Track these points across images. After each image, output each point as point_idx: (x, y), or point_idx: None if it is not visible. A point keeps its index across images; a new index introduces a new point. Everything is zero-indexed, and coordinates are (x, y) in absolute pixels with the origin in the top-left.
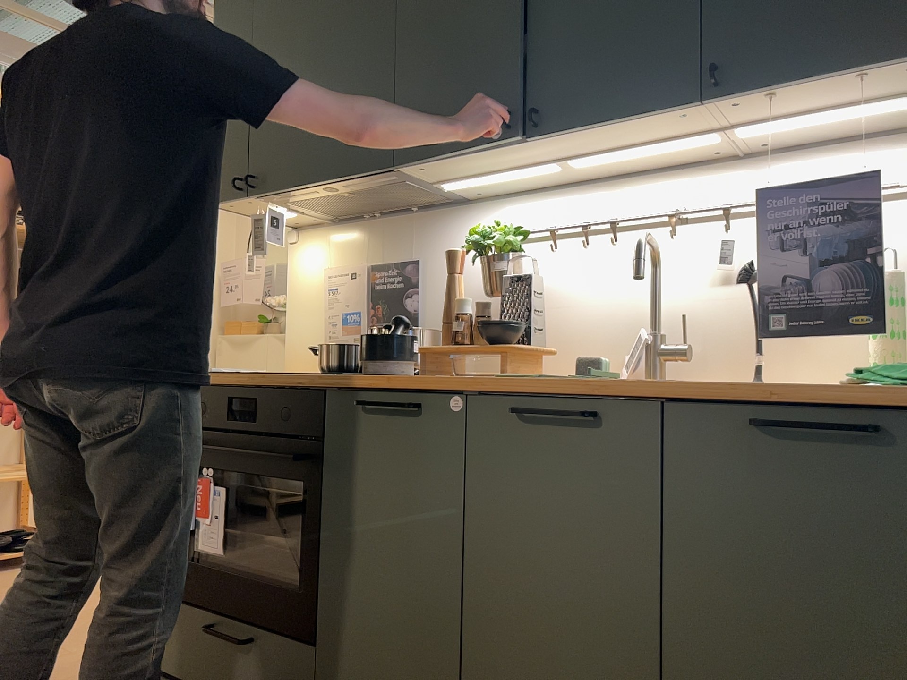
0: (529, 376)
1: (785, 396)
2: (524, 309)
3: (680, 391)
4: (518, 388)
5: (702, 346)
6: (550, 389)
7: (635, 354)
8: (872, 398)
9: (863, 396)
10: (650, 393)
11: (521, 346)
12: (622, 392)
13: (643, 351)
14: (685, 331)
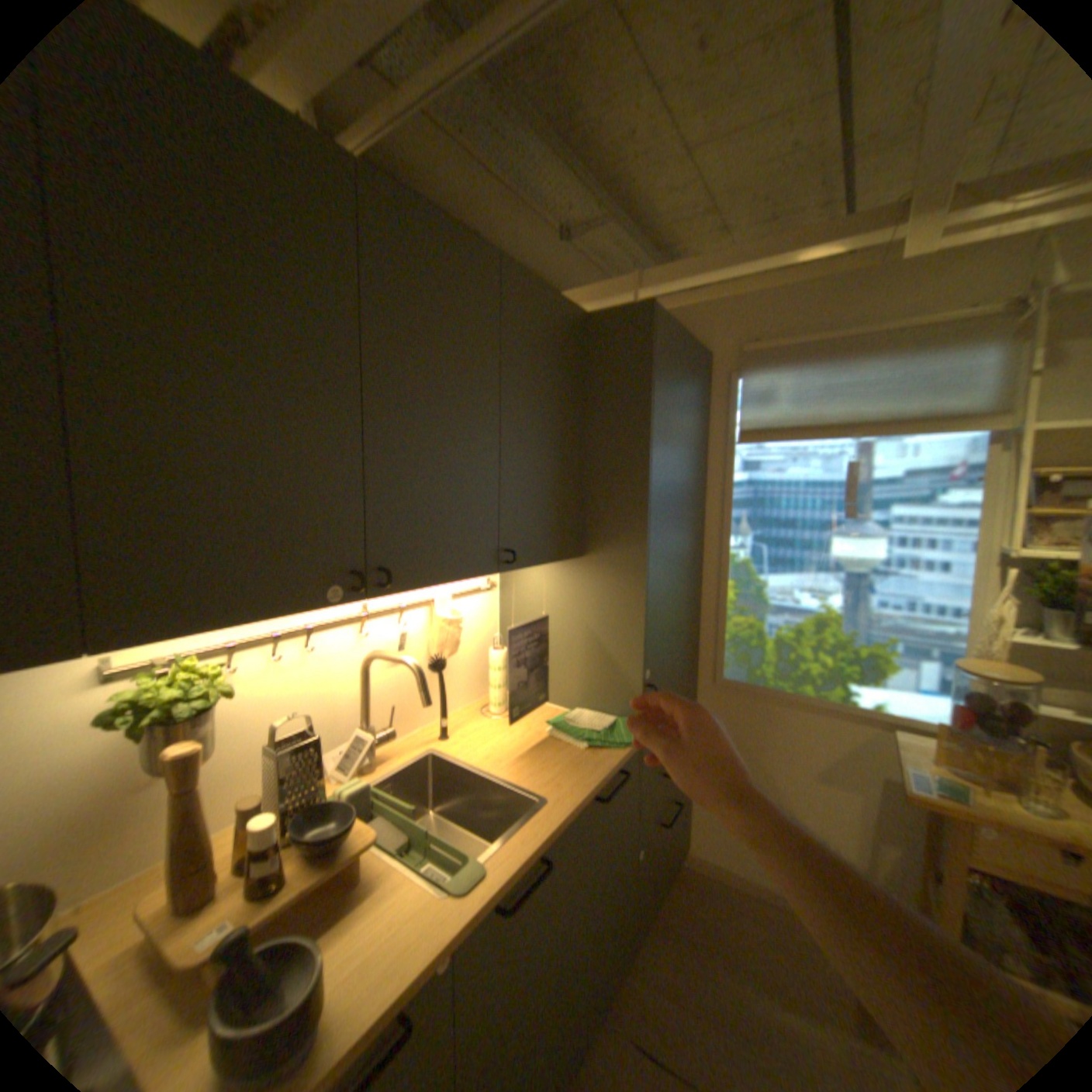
0: (482, 869)
1: (607, 780)
2: (312, 783)
3: (581, 808)
4: (503, 891)
5: (382, 720)
6: (512, 868)
7: (349, 755)
8: (617, 759)
9: (624, 763)
10: (569, 821)
11: (353, 833)
12: (558, 832)
13: (365, 751)
14: (393, 718)
